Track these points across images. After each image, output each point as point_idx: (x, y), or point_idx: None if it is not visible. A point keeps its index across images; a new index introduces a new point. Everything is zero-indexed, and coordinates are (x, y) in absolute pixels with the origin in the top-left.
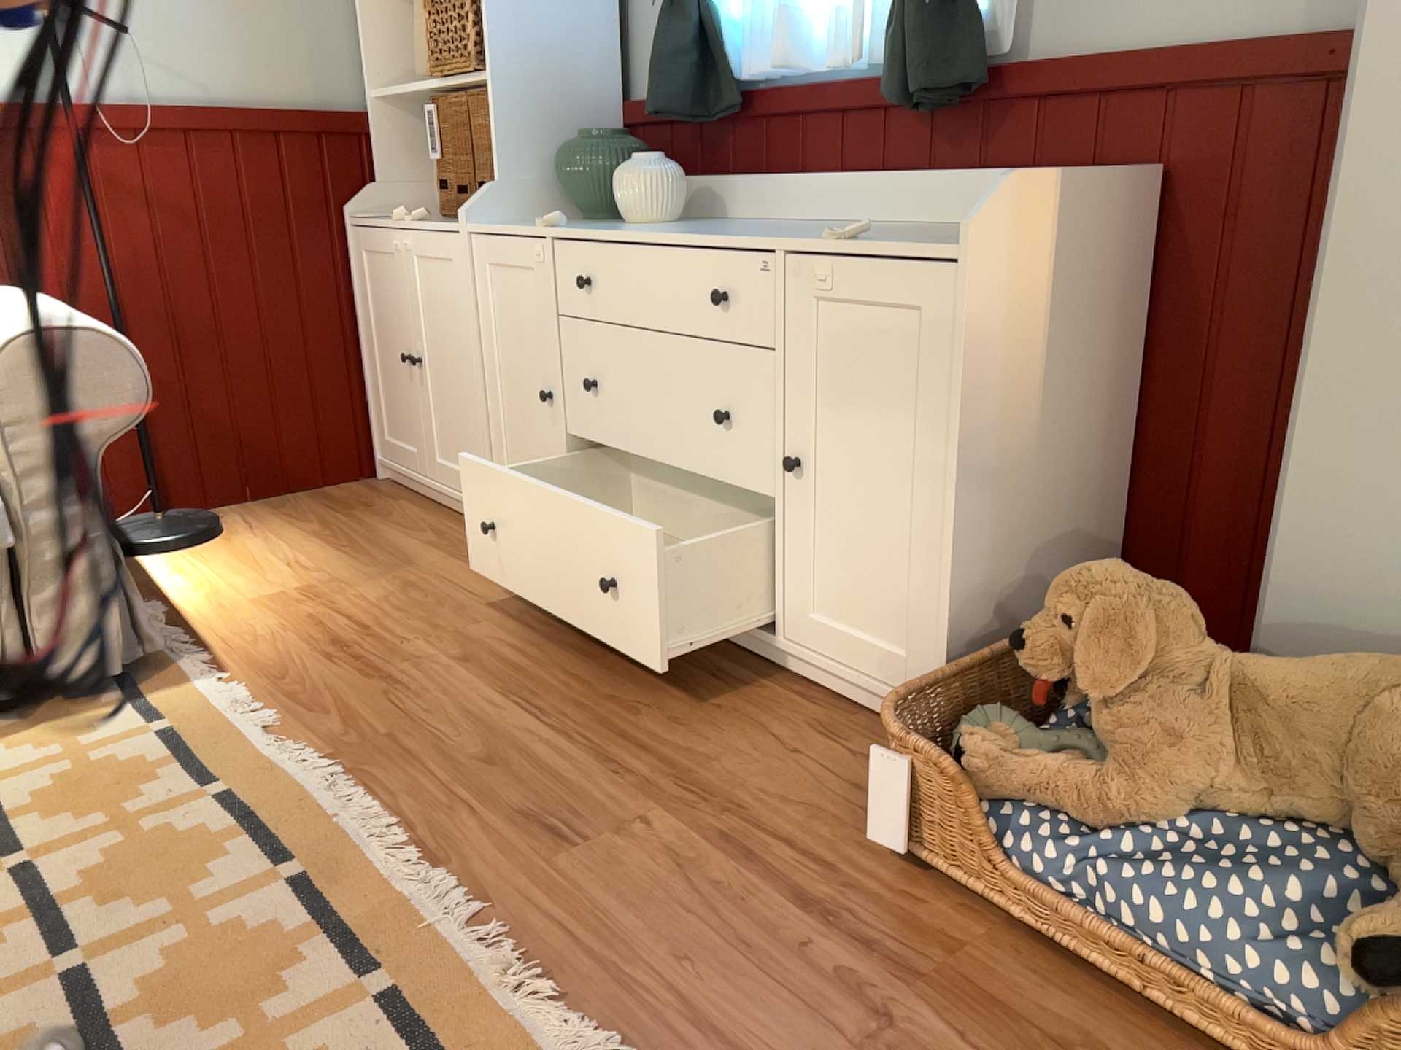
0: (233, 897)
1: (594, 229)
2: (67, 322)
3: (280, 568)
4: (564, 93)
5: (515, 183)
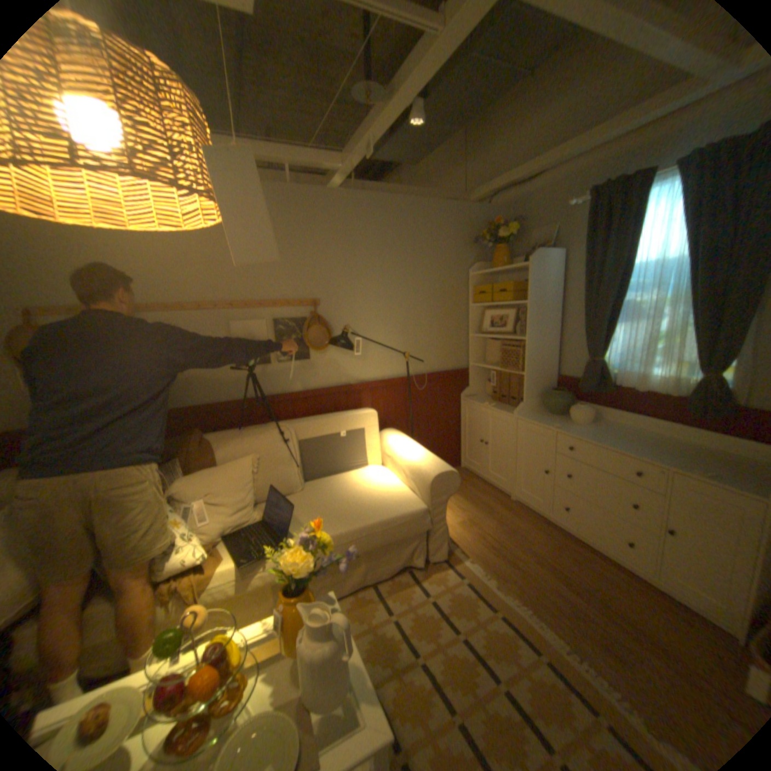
0: (534, 668)
1: (573, 431)
2: (442, 466)
3: (456, 509)
4: (544, 375)
5: (530, 402)
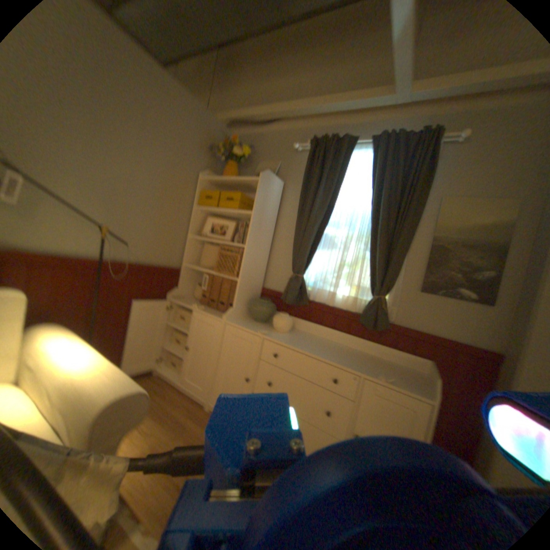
0: None
1: (278, 338)
2: (125, 387)
3: (138, 436)
4: (253, 285)
5: (239, 308)
